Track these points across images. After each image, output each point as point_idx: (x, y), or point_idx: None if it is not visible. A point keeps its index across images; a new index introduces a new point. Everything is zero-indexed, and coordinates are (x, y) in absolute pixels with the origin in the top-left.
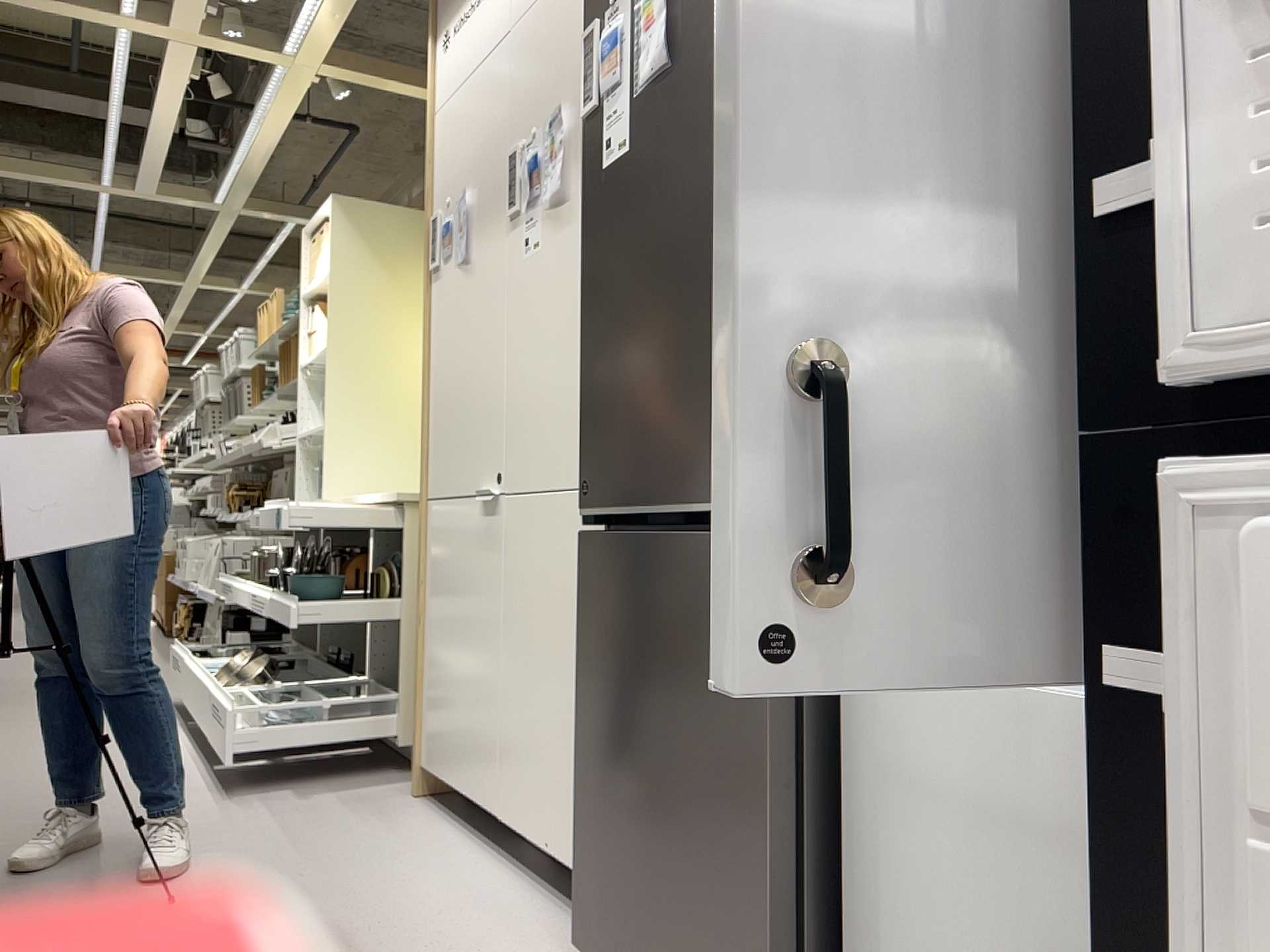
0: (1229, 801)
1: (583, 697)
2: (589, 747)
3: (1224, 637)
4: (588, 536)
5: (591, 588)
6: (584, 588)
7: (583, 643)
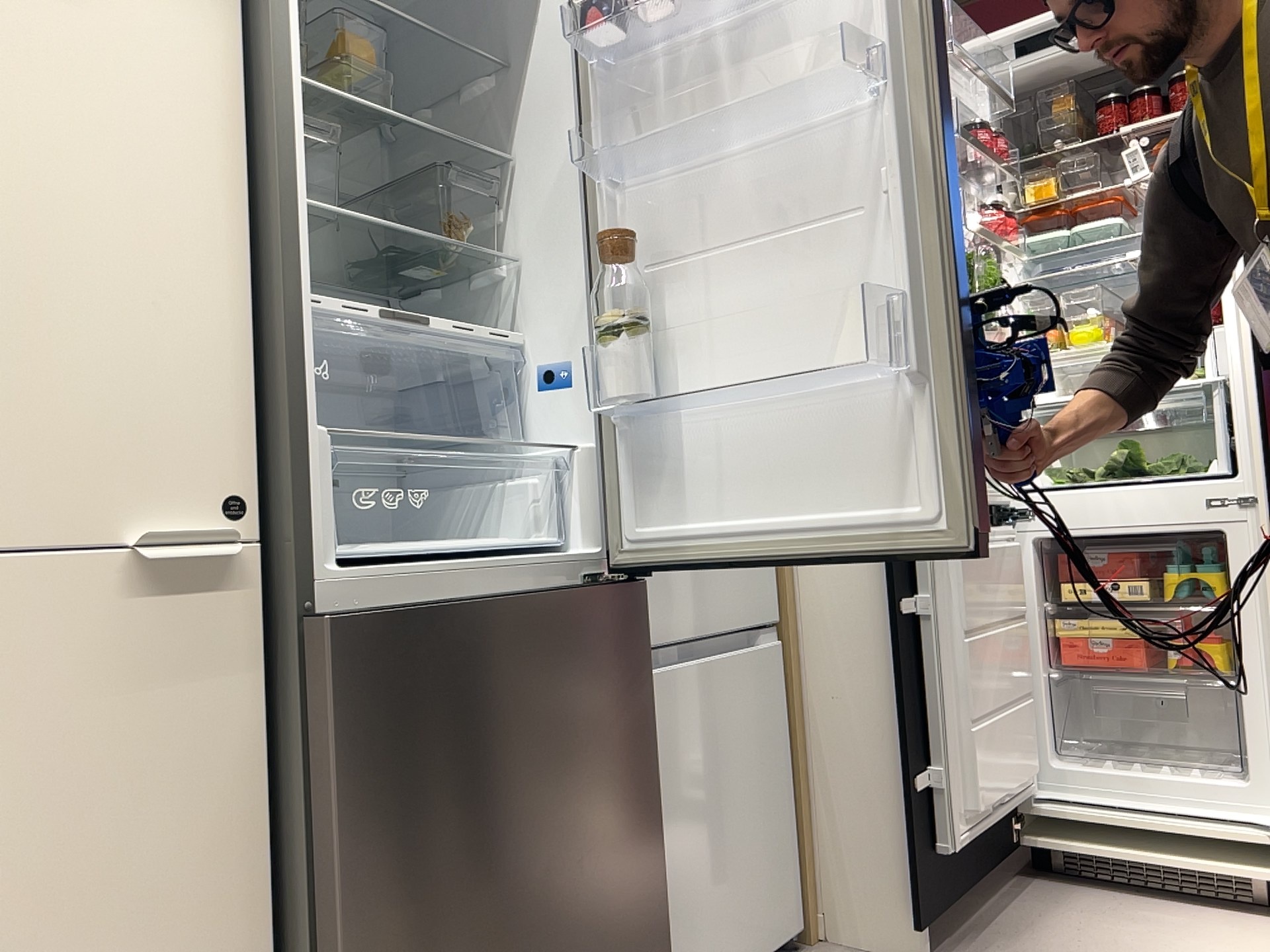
0: (939, 630)
1: (357, 880)
2: (382, 947)
3: (935, 581)
4: (341, 618)
5: (373, 697)
6: (350, 702)
7: (353, 790)
